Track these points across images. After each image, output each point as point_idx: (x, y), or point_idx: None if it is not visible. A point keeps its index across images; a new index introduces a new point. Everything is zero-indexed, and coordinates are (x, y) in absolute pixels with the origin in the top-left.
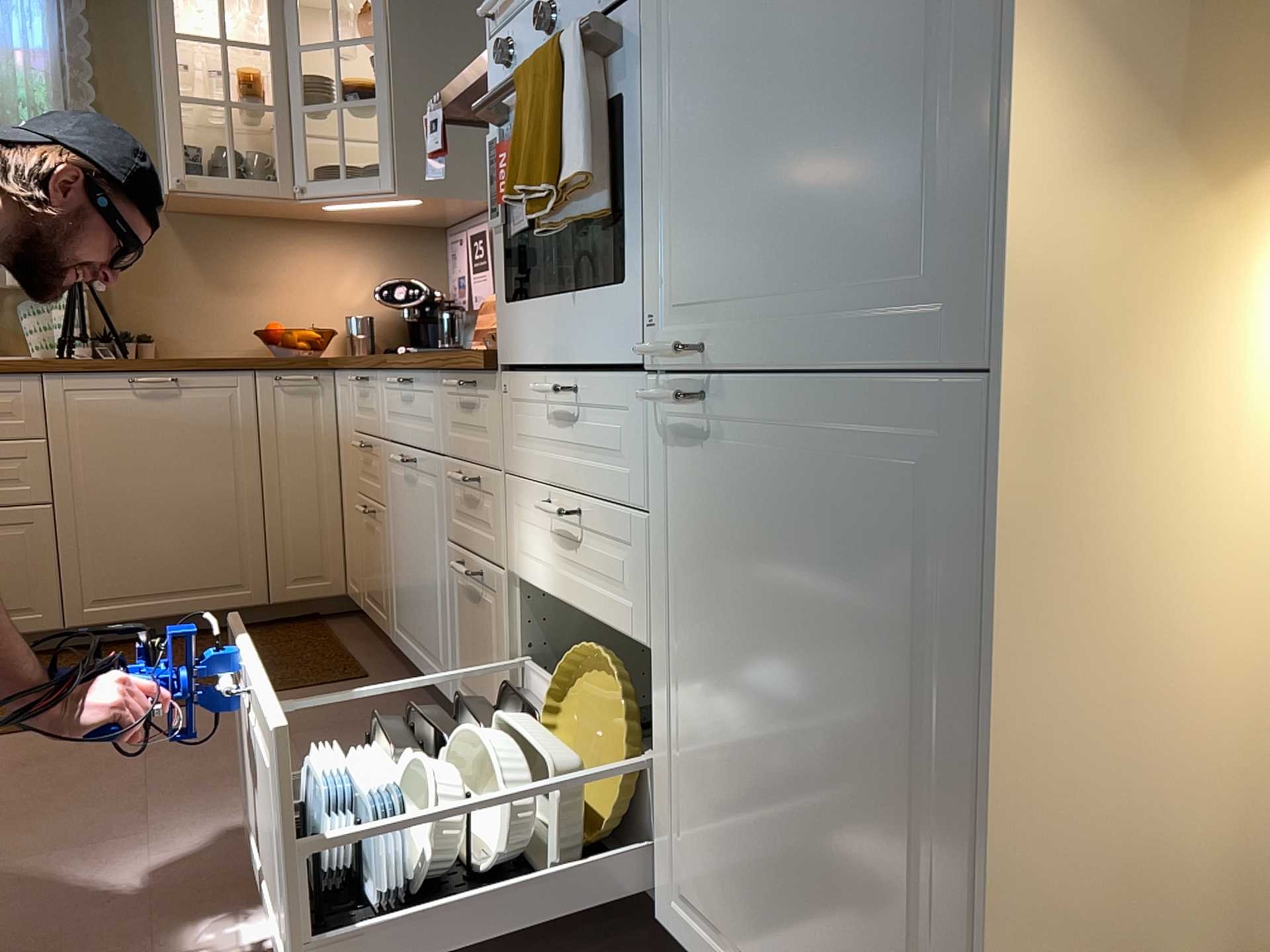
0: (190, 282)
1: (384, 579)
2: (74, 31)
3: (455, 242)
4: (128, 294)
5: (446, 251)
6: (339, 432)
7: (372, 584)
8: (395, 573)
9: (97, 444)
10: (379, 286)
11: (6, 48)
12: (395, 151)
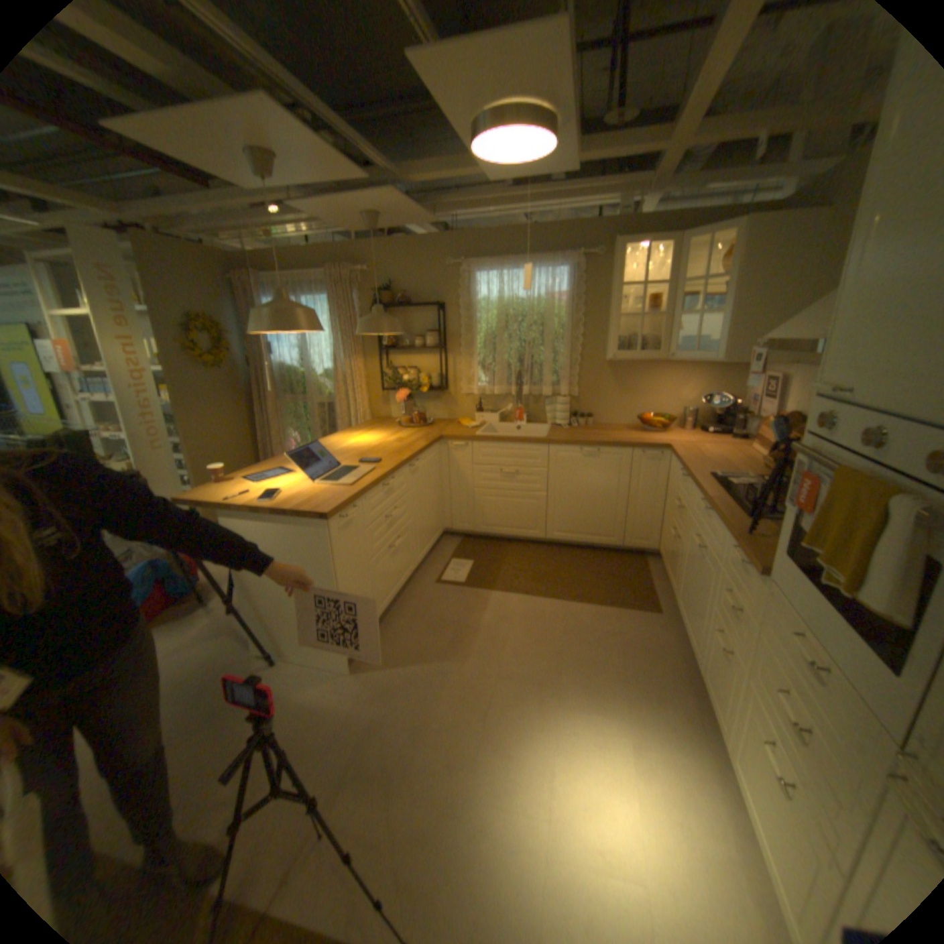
0: (611, 390)
1: (678, 572)
2: (578, 281)
3: (757, 375)
4: (585, 396)
5: (750, 371)
6: (669, 480)
7: (672, 566)
8: (684, 578)
9: (564, 473)
10: (705, 391)
11: (551, 295)
12: (729, 339)
